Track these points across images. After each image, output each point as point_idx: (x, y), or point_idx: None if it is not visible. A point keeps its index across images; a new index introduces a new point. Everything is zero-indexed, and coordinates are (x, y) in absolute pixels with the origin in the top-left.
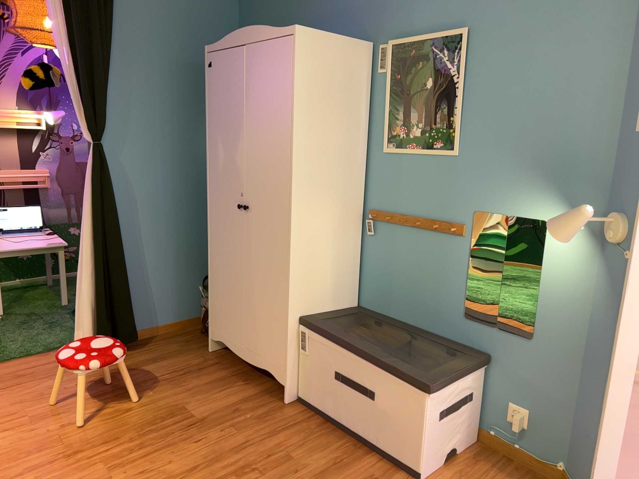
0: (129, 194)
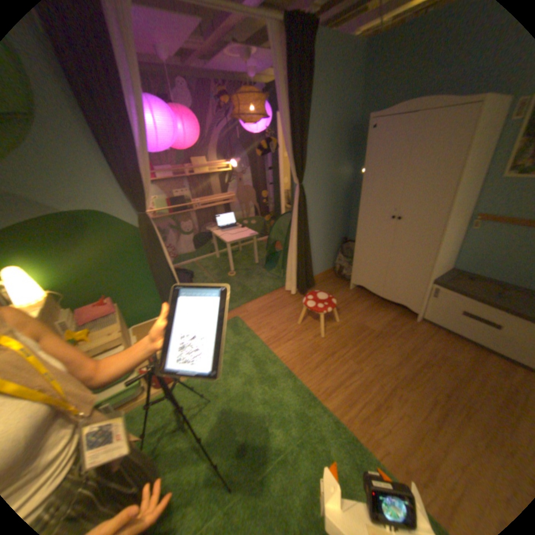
0: (307, 210)
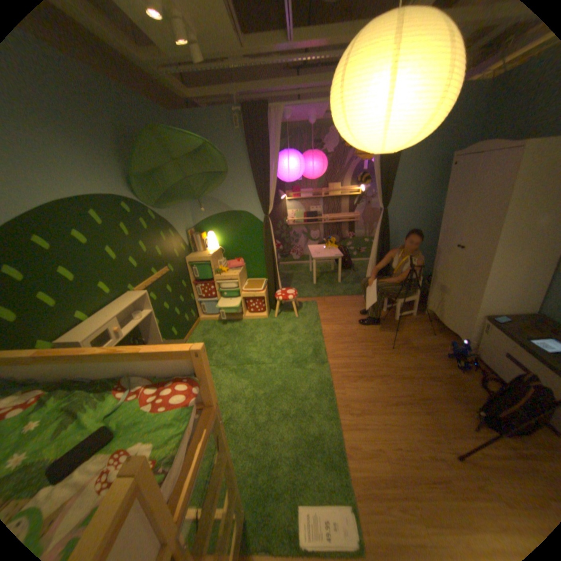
0: (396, 233)
